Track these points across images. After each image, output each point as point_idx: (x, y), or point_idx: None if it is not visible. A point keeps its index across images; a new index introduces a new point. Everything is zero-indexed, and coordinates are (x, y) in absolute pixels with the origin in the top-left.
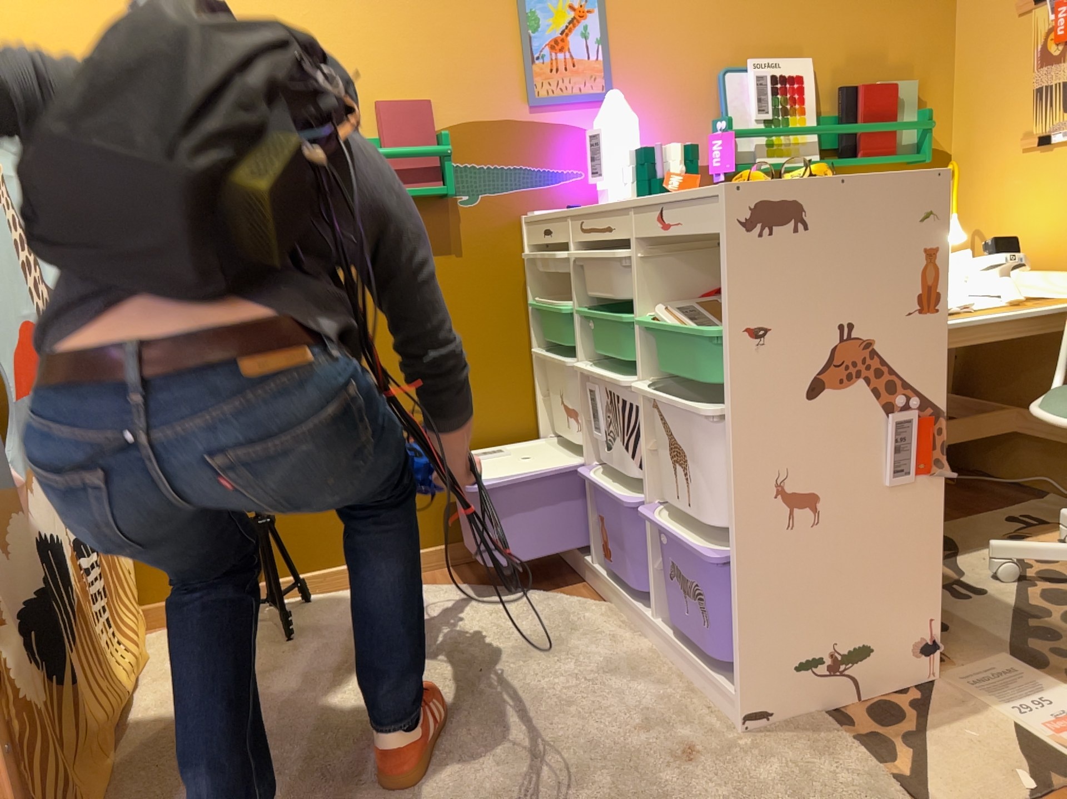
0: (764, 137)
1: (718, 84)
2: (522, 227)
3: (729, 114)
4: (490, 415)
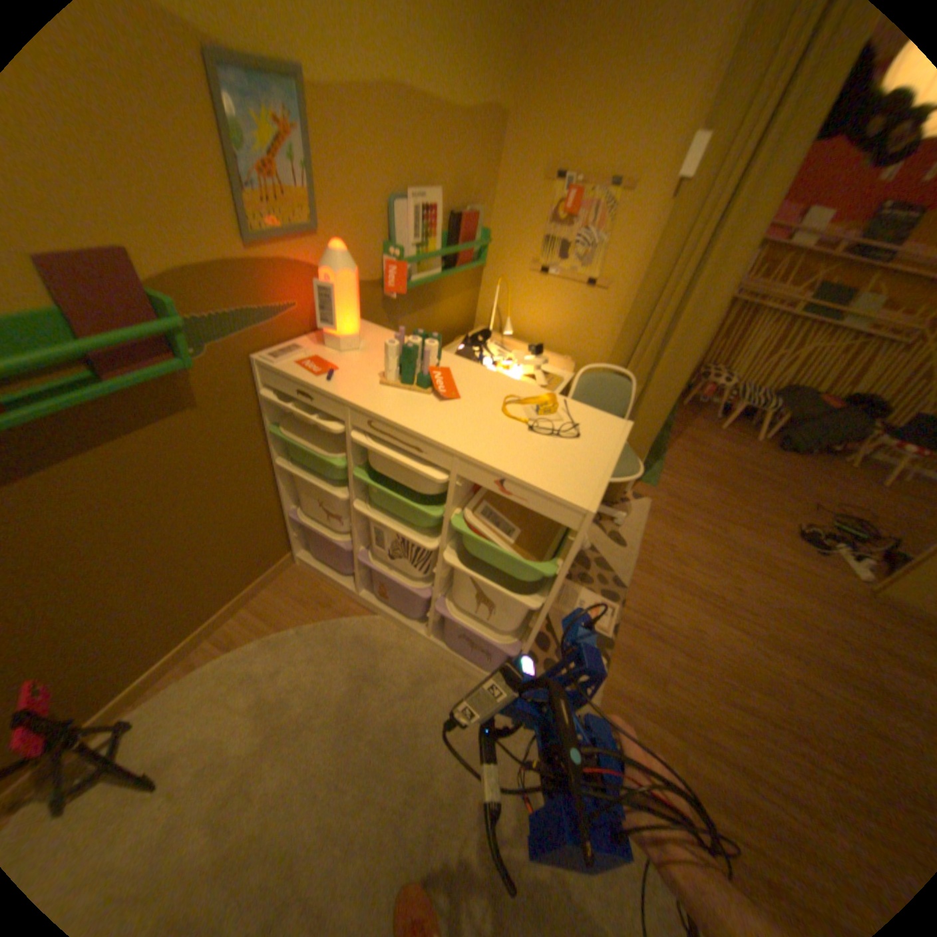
0: (417, 258)
1: (389, 210)
2: (255, 367)
3: (397, 240)
4: (246, 514)
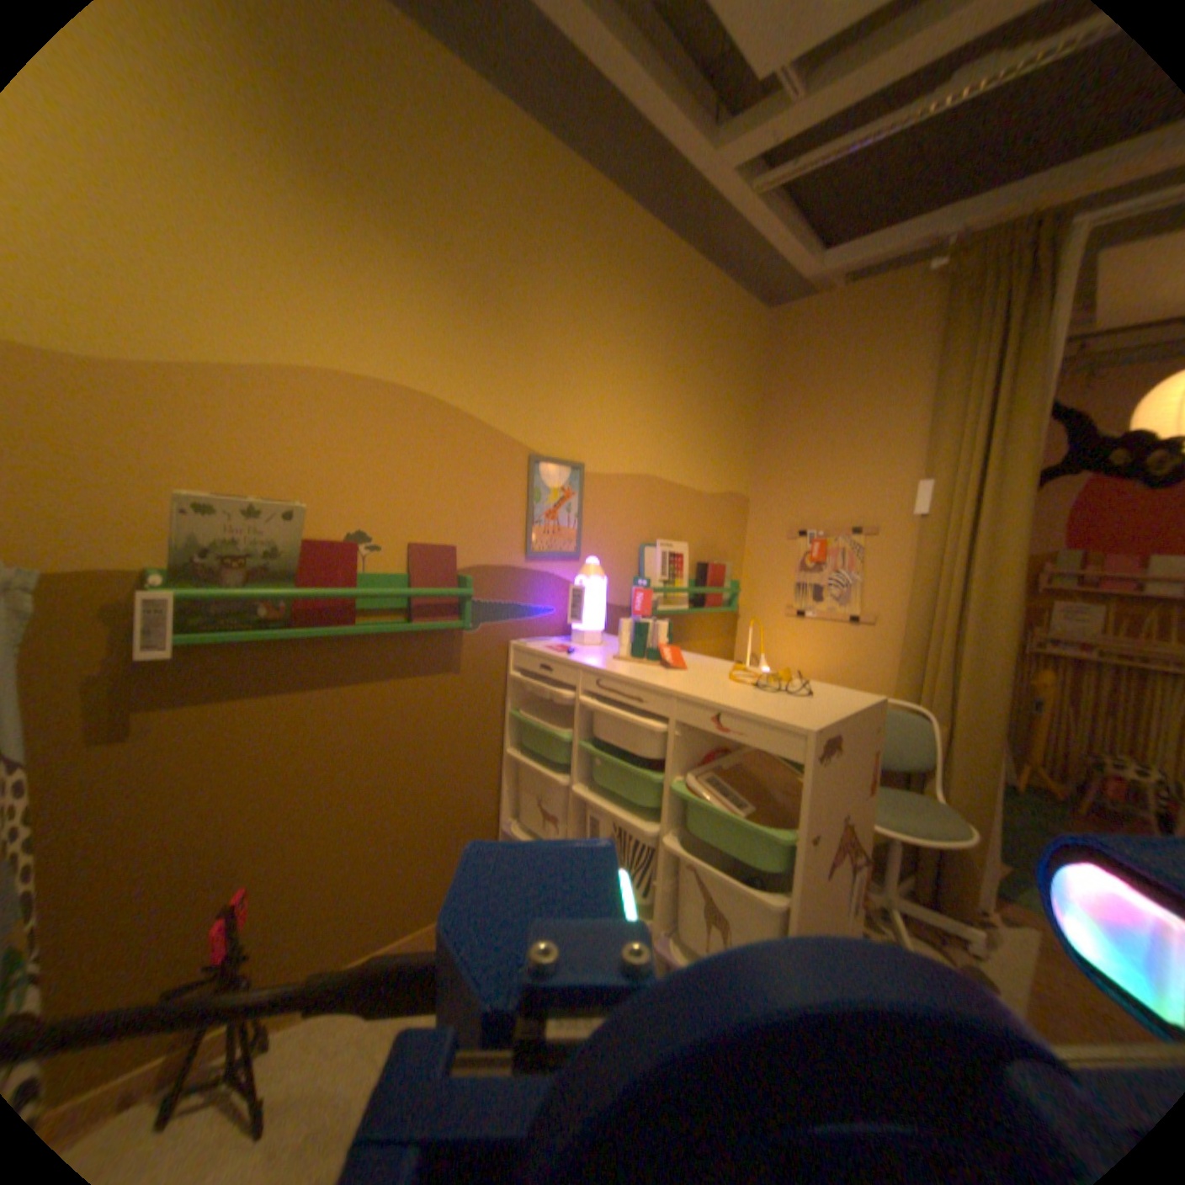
0: (664, 591)
1: (640, 553)
2: (511, 651)
3: (645, 575)
4: (465, 810)
